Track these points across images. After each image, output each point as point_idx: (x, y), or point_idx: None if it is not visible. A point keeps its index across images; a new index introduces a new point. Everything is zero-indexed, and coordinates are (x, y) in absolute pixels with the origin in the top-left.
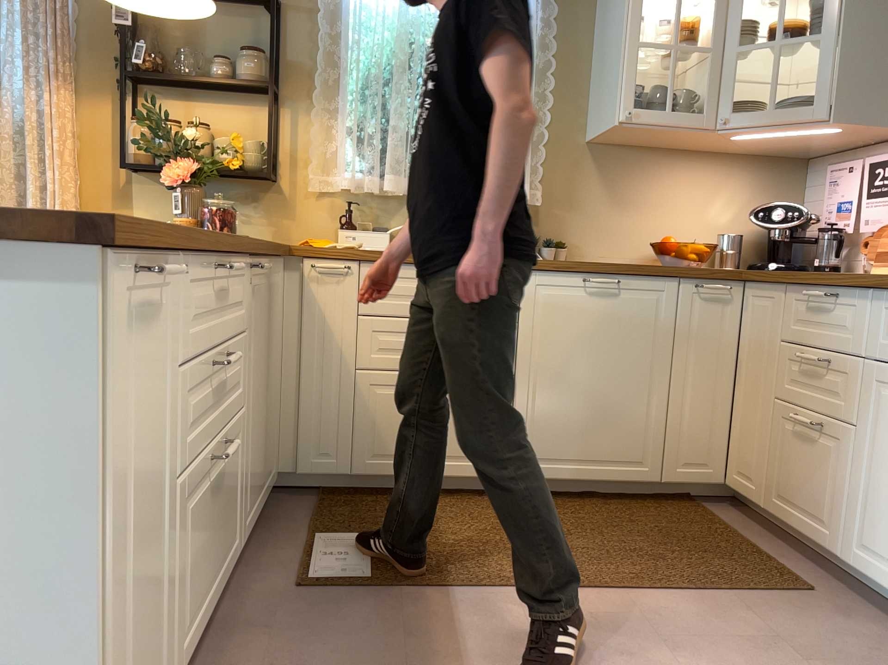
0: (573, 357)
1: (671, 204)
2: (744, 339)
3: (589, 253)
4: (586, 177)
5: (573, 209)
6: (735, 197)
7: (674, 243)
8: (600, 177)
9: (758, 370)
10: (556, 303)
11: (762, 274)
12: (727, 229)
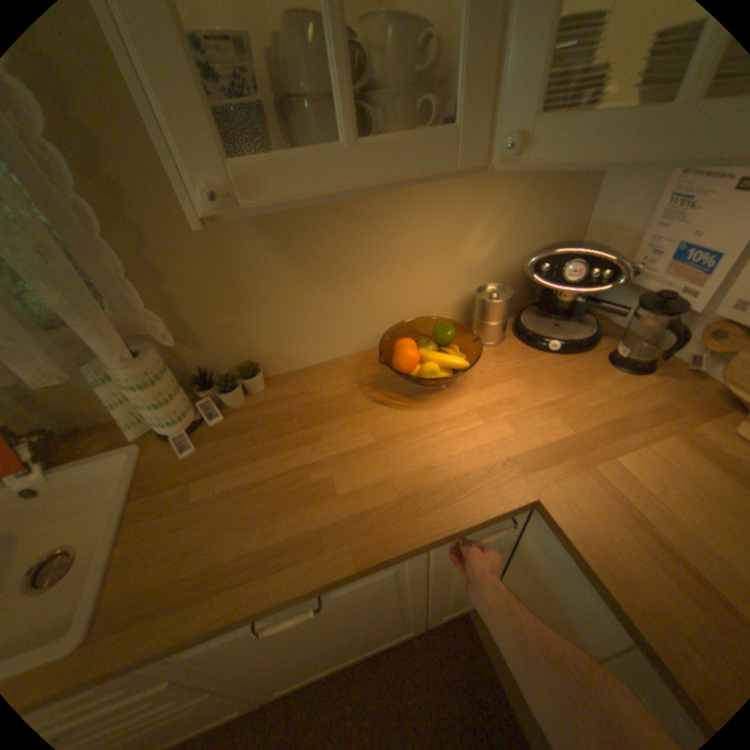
0: (283, 654)
1: (403, 255)
2: (527, 552)
3: (297, 358)
4: (244, 251)
5: (245, 310)
6: (501, 216)
7: (413, 363)
8: (272, 245)
9: (550, 615)
10: (216, 653)
11: (585, 562)
12: (486, 267)
